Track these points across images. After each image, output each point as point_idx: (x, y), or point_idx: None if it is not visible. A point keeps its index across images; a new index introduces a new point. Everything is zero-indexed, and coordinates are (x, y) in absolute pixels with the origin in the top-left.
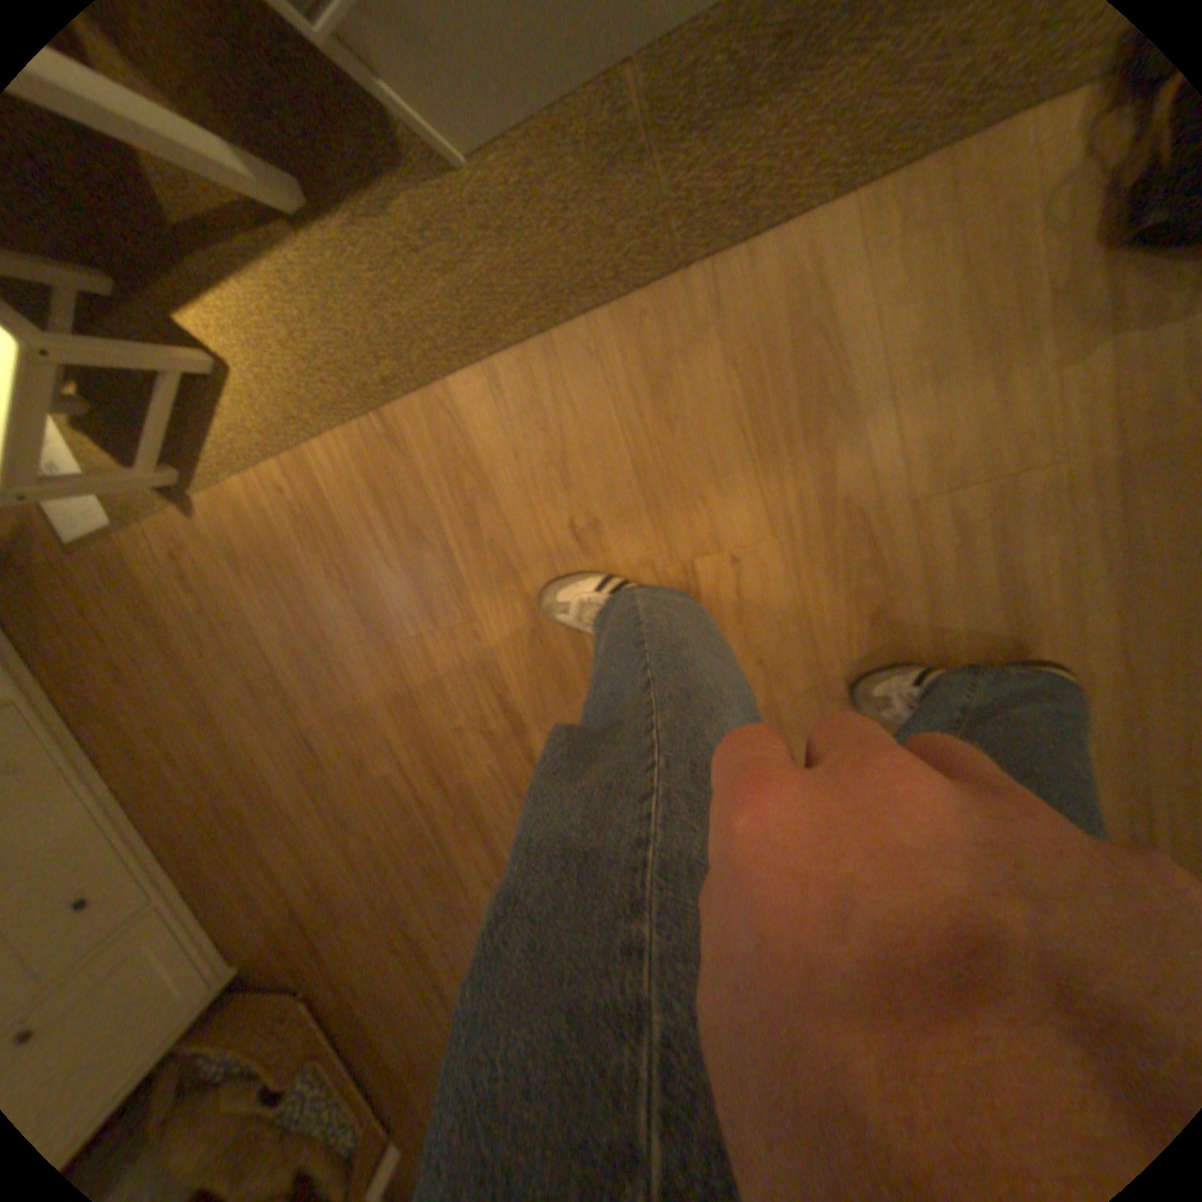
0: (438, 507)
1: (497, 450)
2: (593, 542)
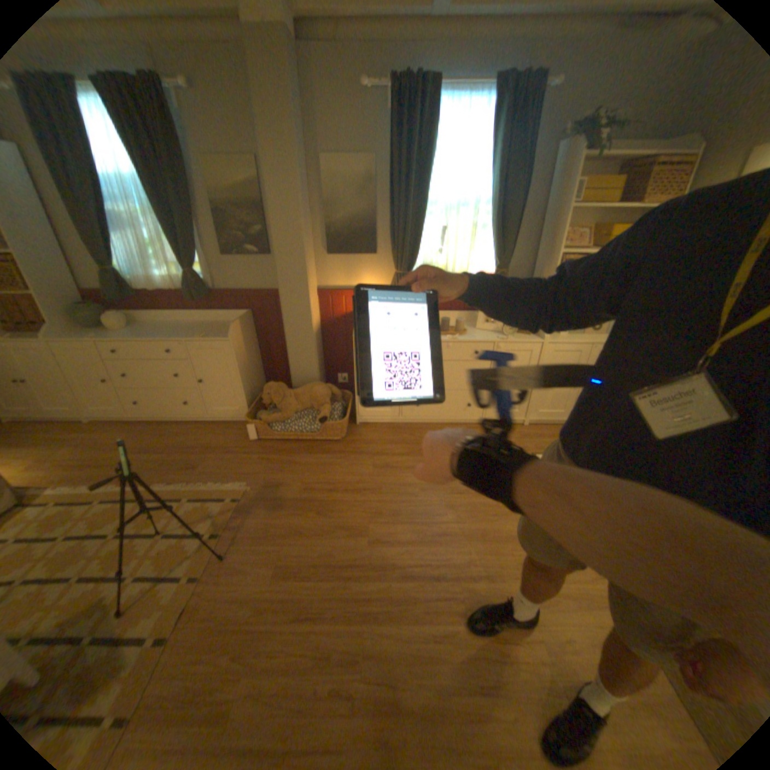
0: (571, 589)
1: (601, 624)
2: (568, 653)
